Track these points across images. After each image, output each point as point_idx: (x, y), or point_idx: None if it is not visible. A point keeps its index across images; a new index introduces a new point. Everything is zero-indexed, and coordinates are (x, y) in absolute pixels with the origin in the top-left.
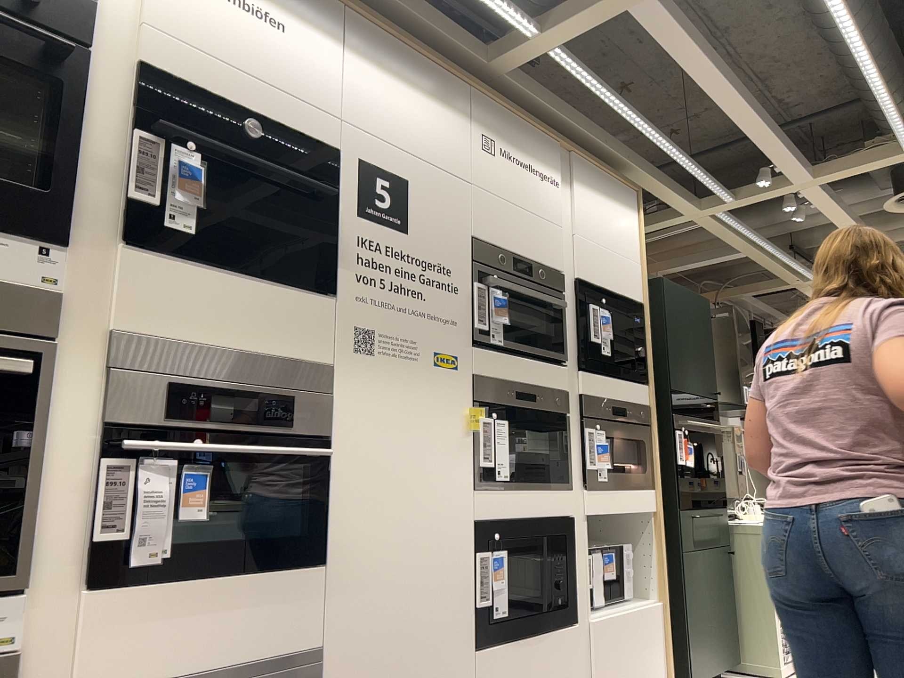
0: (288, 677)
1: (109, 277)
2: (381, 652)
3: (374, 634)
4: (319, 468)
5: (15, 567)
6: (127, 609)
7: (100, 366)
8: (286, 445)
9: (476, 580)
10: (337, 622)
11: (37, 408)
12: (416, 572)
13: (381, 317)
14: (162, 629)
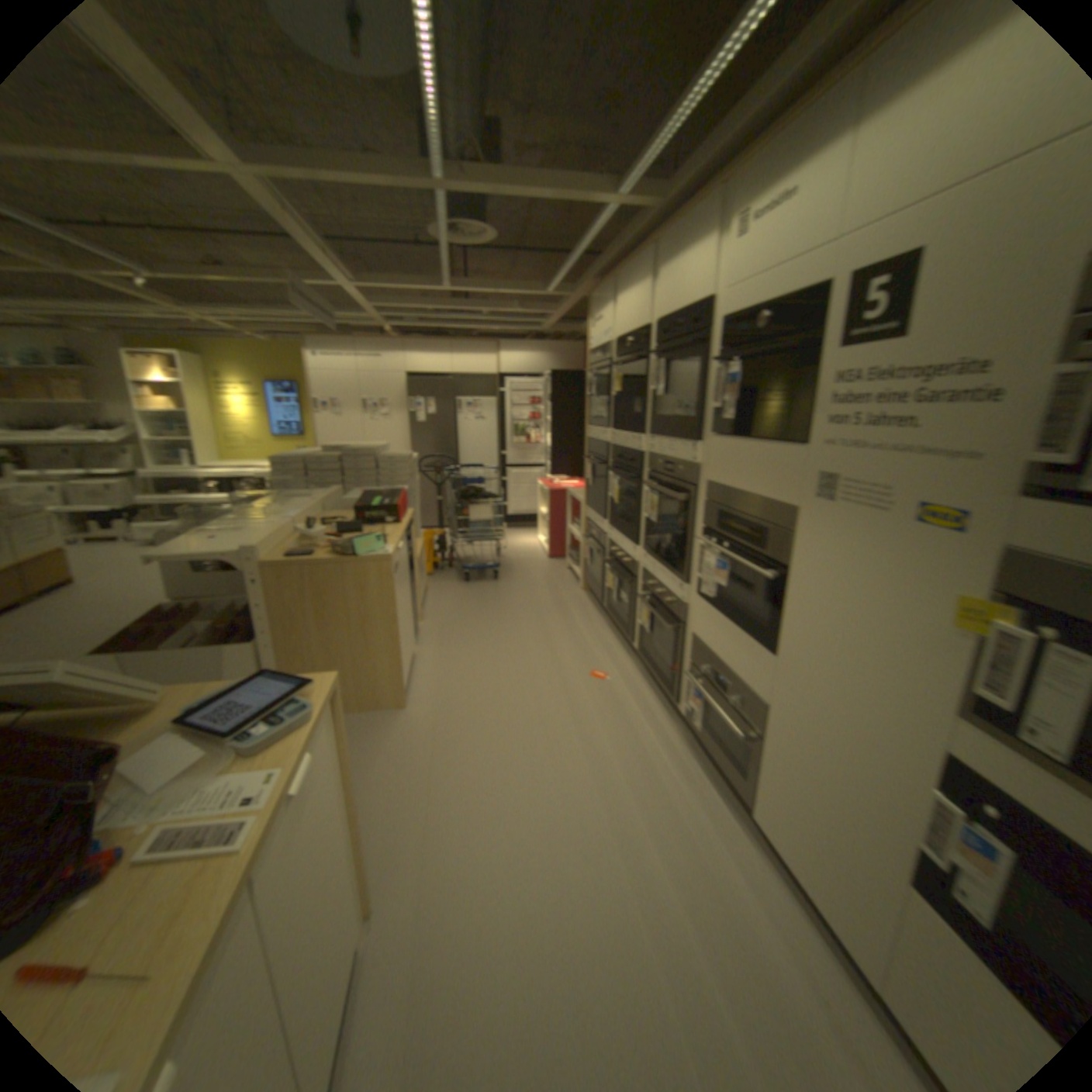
0: (746, 699)
1: (708, 452)
2: (802, 752)
3: (799, 734)
4: (777, 585)
5: (683, 573)
6: (702, 609)
7: (705, 497)
8: (759, 560)
9: (926, 816)
10: (776, 698)
11: (688, 514)
12: (844, 725)
13: (846, 457)
14: (710, 627)
